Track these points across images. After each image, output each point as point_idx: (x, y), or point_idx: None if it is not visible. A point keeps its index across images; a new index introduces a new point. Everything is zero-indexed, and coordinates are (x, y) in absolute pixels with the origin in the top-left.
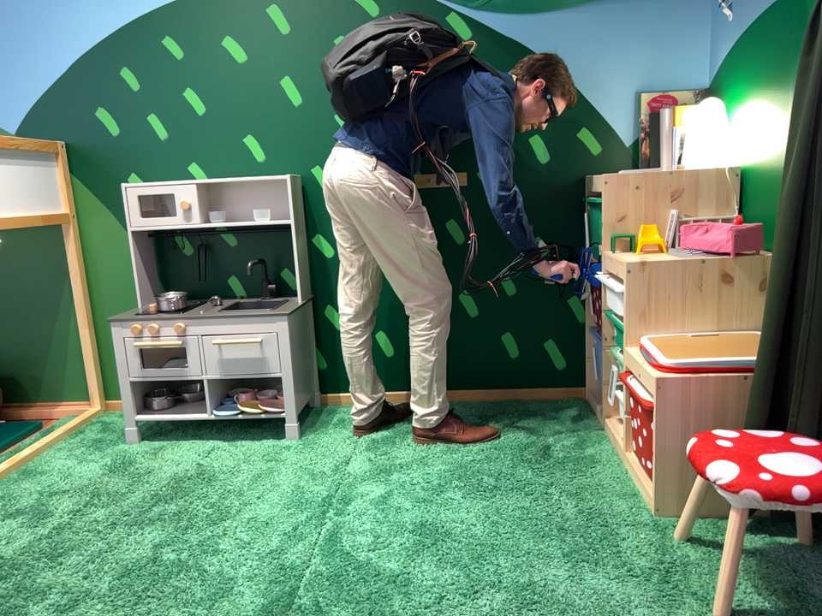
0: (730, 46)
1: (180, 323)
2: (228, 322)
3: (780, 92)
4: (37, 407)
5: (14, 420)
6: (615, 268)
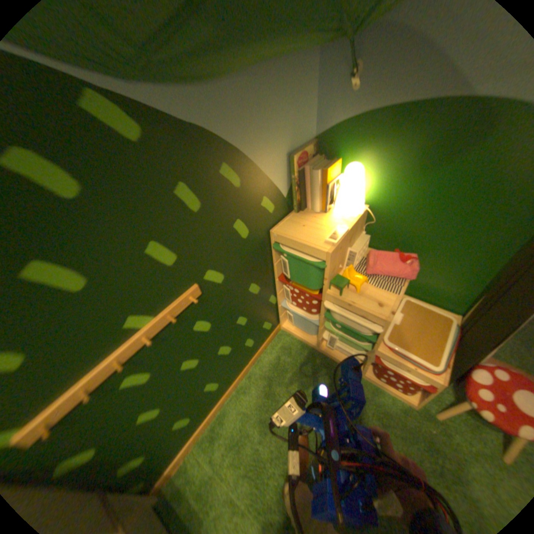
0: (357, 114)
1: None
2: None
3: (432, 174)
4: None
5: None
6: (357, 311)
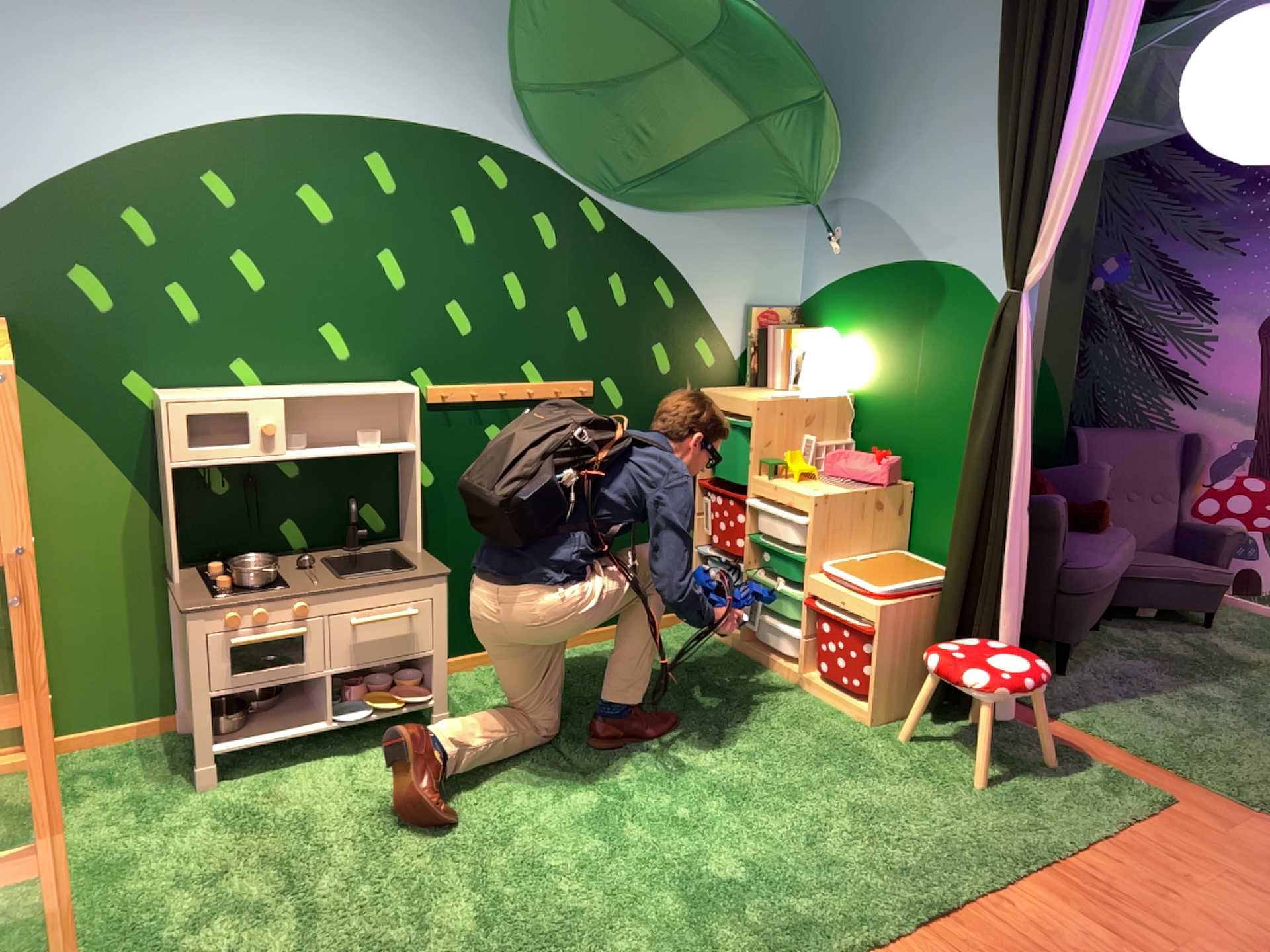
0: (832, 281)
1: (308, 600)
2: (376, 590)
3: (901, 346)
4: None
5: None
6: (780, 497)
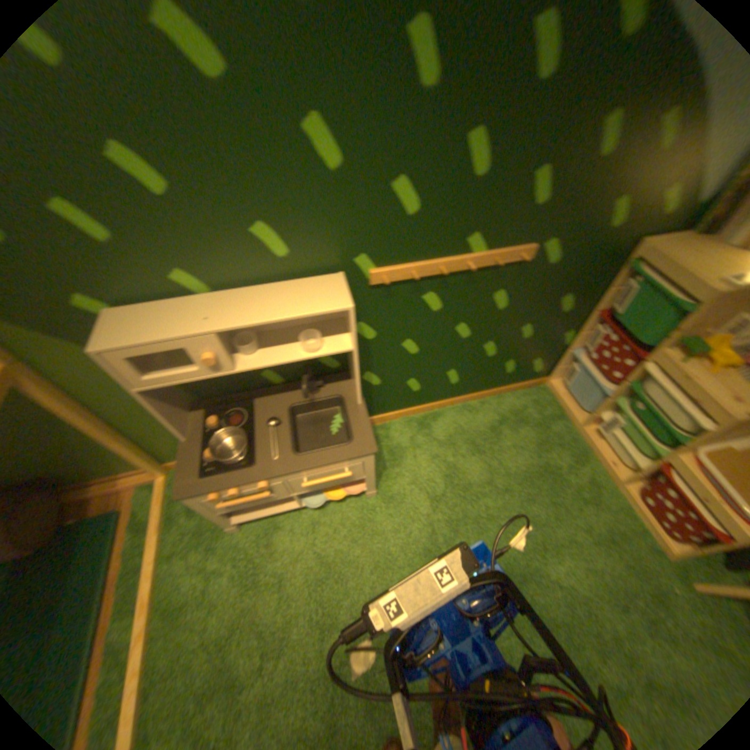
0: None
1: (264, 481)
2: (316, 468)
3: None
4: (97, 484)
5: (82, 502)
6: (693, 391)
